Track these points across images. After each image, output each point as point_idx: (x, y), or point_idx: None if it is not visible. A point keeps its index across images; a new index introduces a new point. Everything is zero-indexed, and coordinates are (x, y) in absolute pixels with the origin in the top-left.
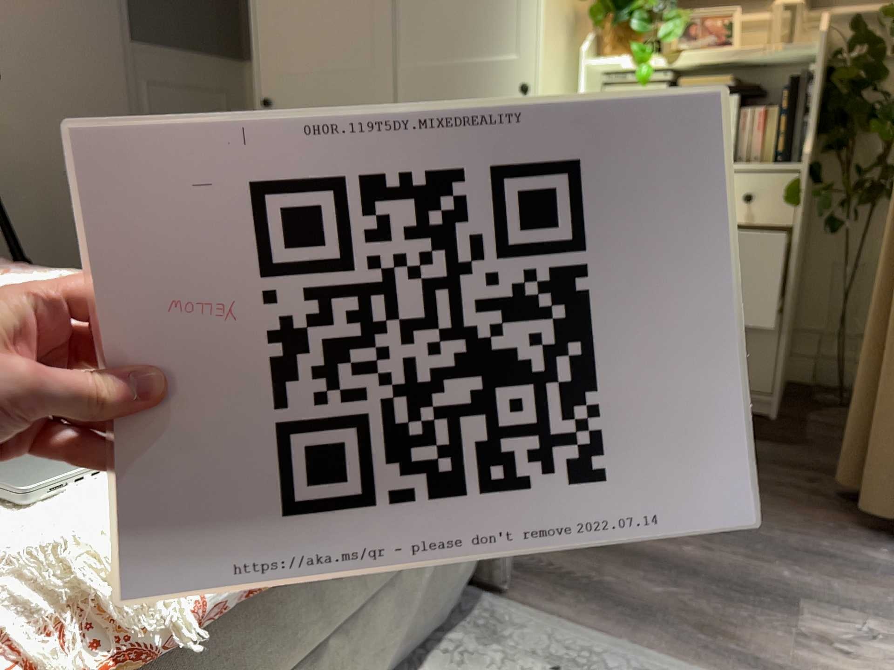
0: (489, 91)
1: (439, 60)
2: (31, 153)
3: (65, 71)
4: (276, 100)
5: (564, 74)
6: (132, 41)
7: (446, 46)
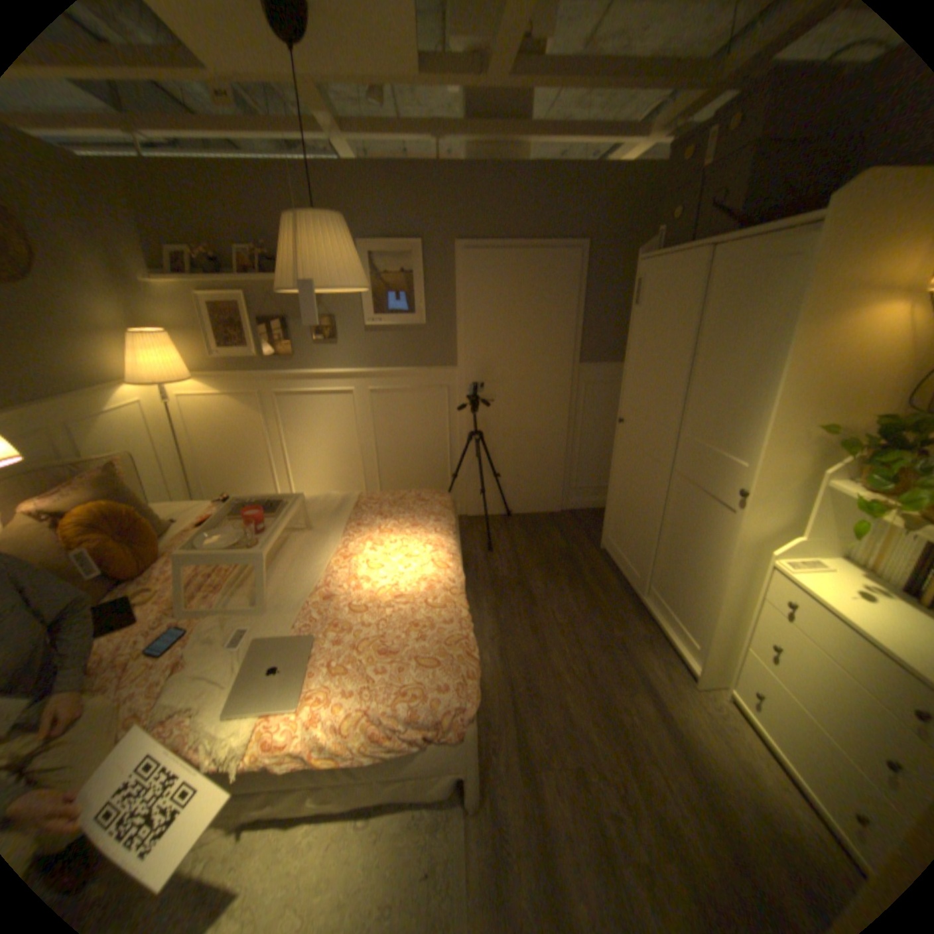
0: (724, 478)
1: (702, 440)
2: (511, 426)
3: (534, 386)
4: (624, 420)
5: (798, 486)
6: (576, 365)
7: (708, 432)
